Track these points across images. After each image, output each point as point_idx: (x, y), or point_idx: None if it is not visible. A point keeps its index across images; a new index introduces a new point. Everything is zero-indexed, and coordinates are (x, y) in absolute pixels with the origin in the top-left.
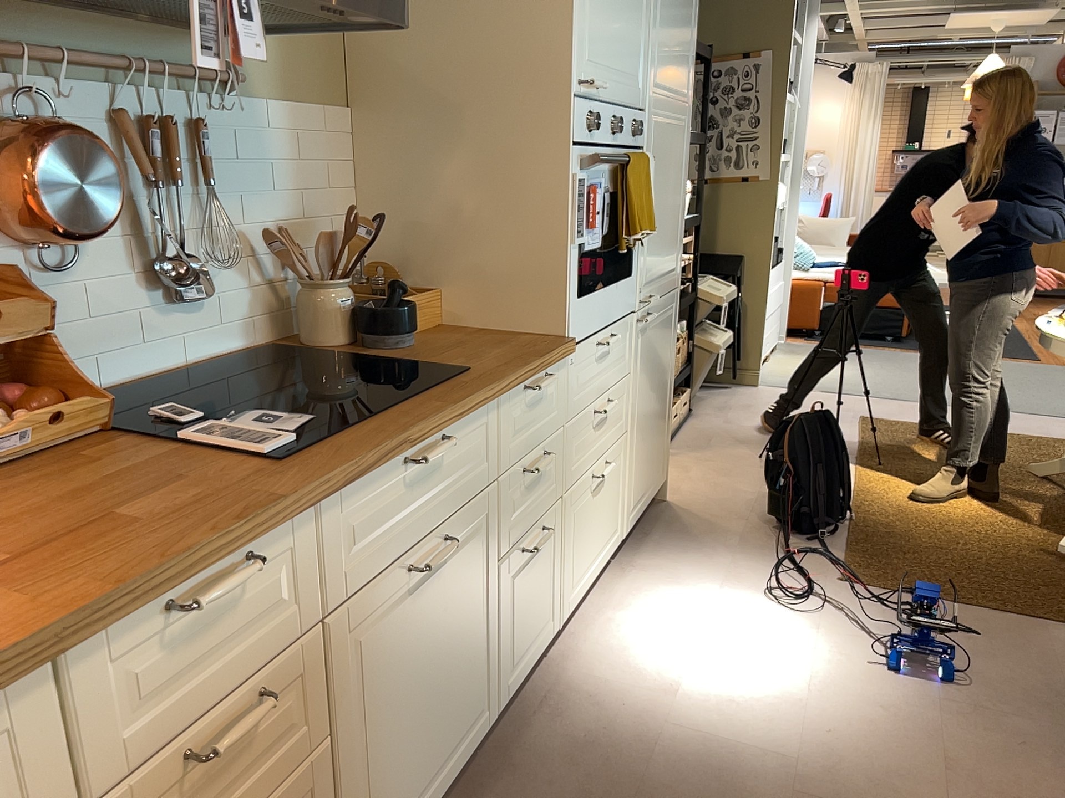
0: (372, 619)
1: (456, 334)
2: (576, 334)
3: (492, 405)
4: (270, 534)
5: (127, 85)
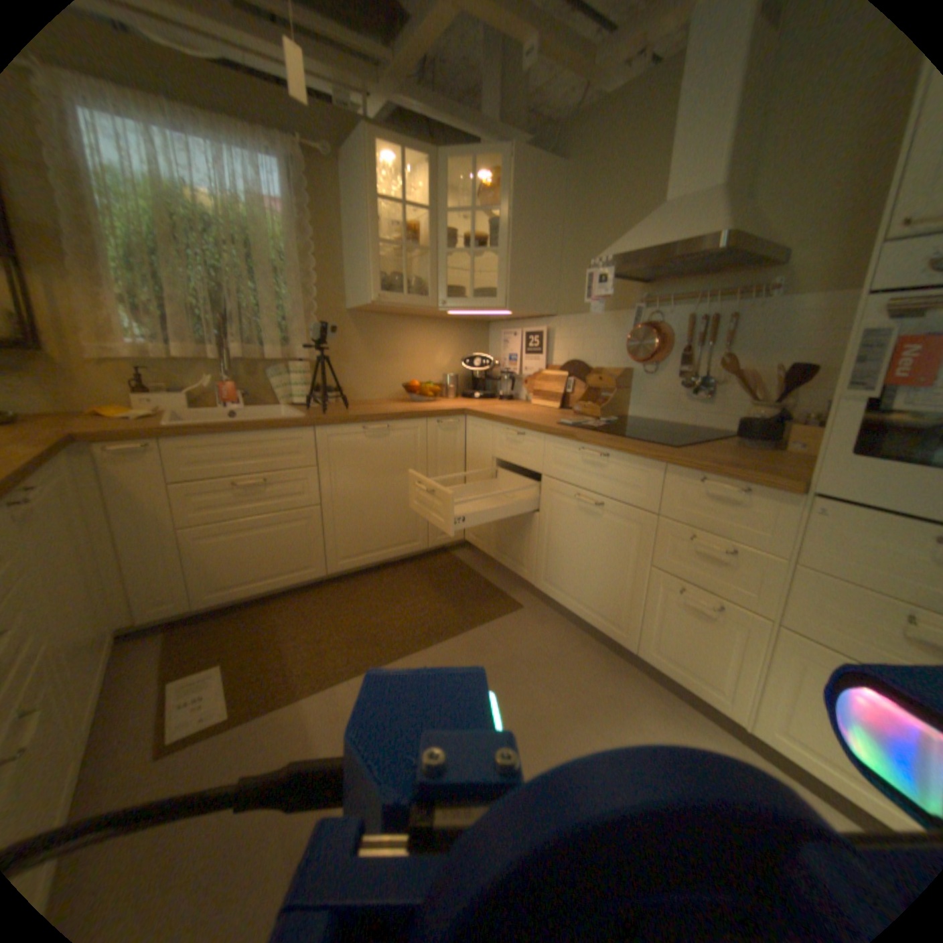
0: (558, 496)
1: (802, 459)
2: (840, 489)
3: (665, 469)
4: (523, 430)
5: (700, 300)
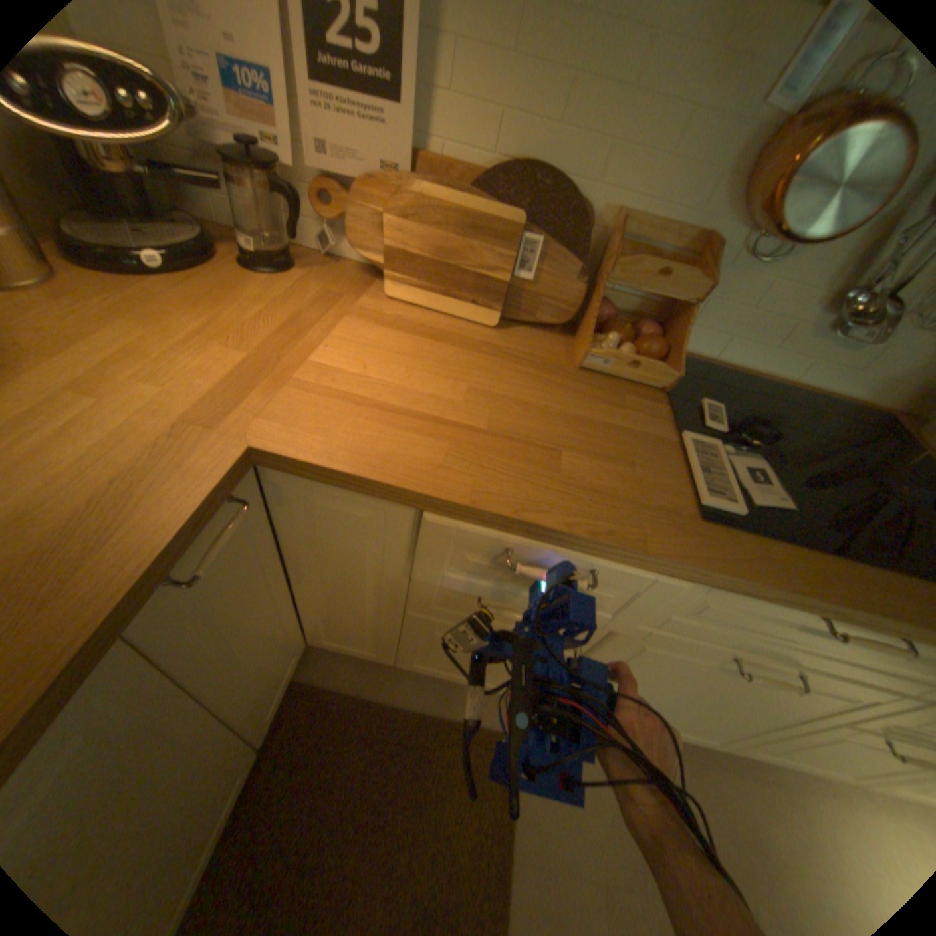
0: (670, 651)
1: None
2: None
3: None
4: (616, 559)
5: None
